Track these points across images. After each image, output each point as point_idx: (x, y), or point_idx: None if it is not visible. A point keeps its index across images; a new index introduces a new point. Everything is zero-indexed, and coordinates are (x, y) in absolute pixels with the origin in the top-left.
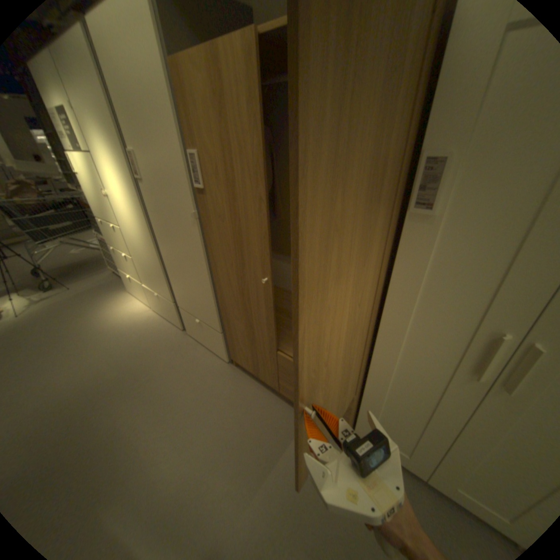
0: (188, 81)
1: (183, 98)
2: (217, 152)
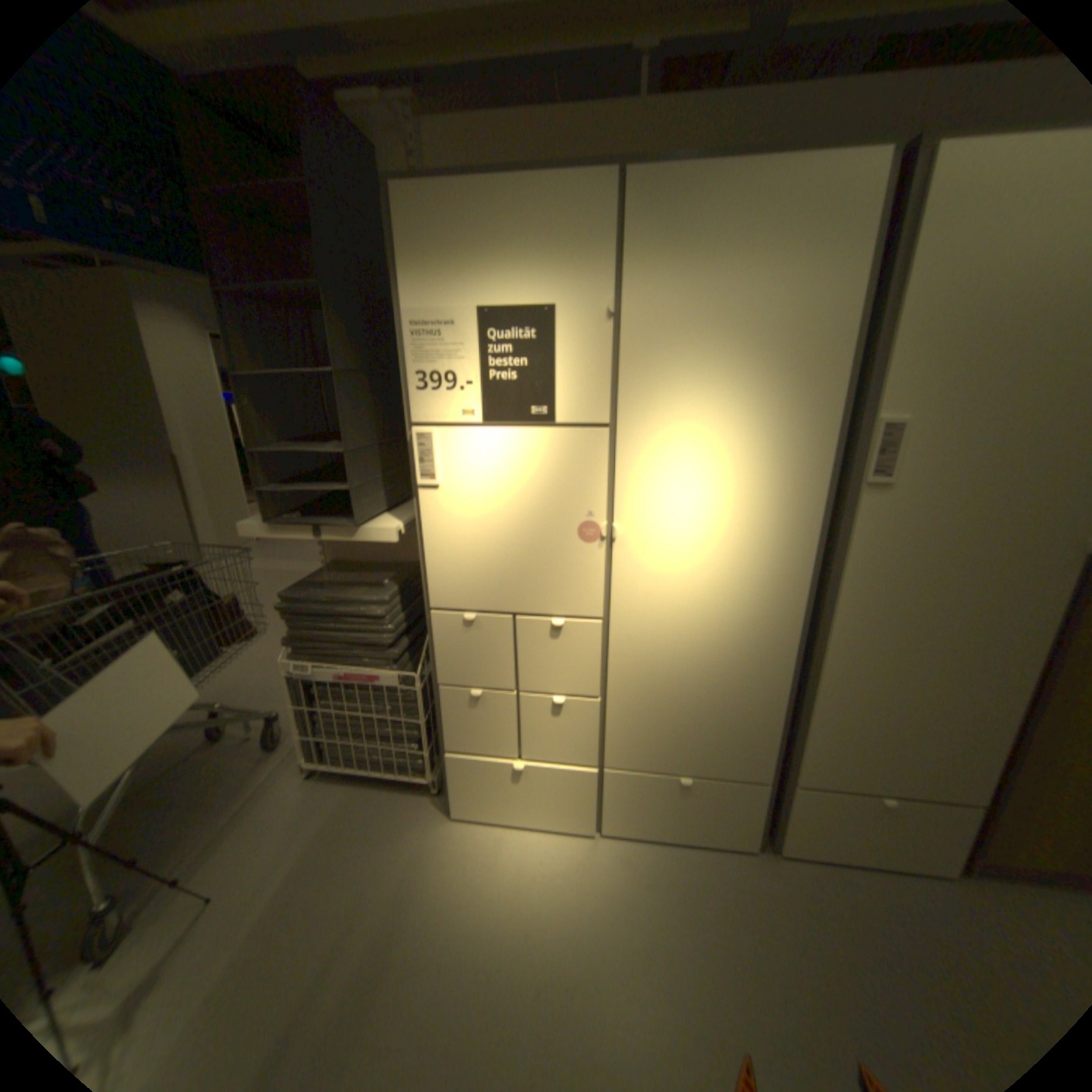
0: None
1: None
2: None
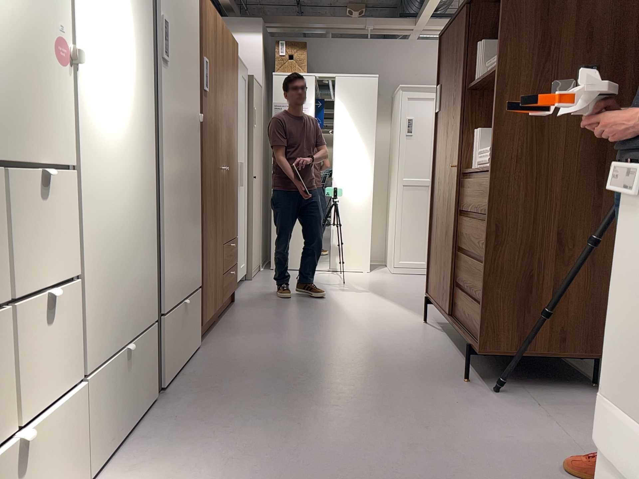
0: (208, 15)
1: (205, 21)
2: (213, 67)
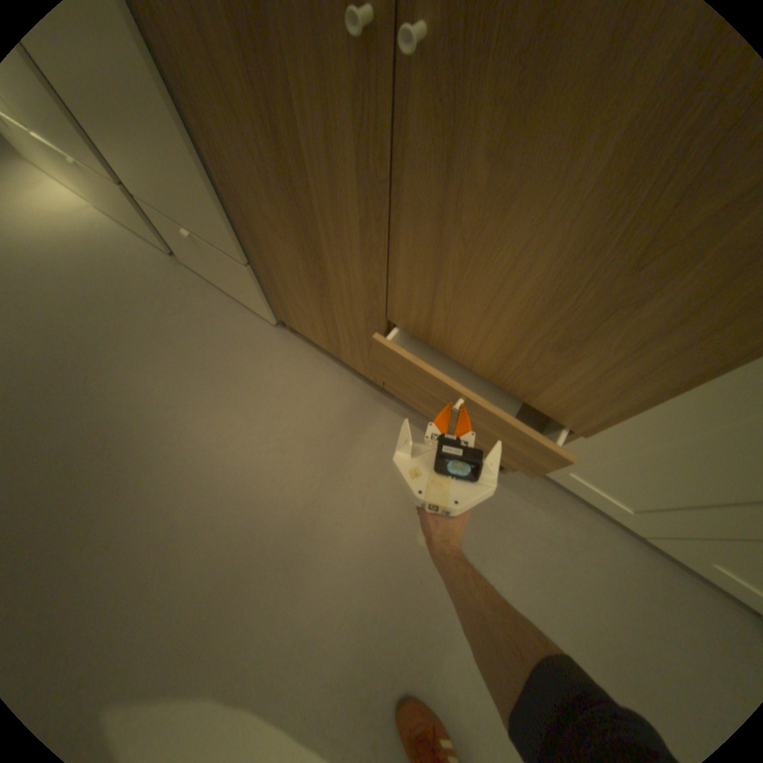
0: None
1: None
2: None
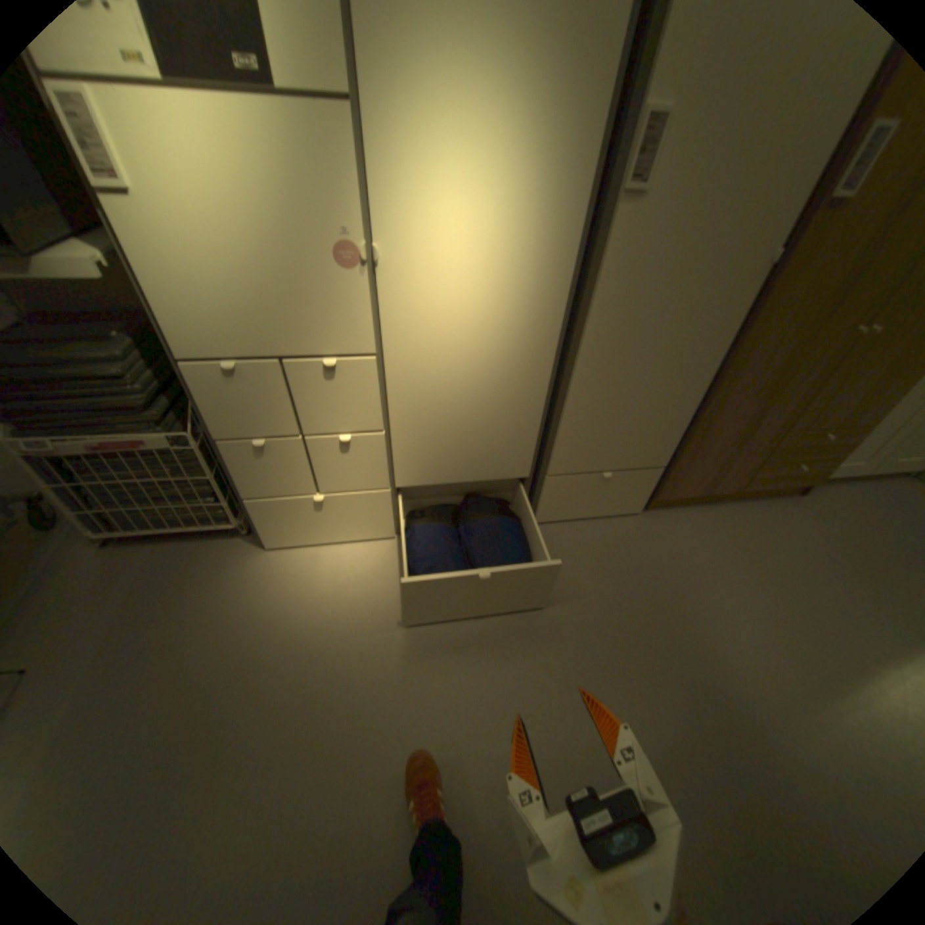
0: None
1: None
2: None
